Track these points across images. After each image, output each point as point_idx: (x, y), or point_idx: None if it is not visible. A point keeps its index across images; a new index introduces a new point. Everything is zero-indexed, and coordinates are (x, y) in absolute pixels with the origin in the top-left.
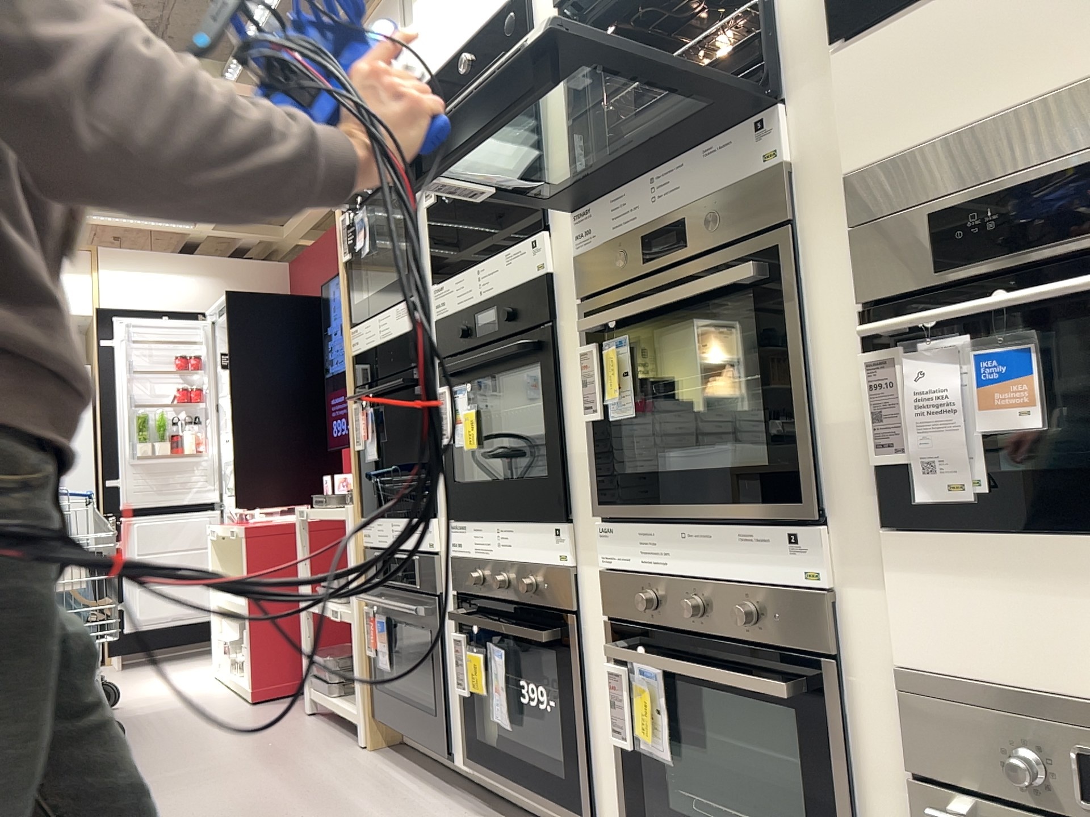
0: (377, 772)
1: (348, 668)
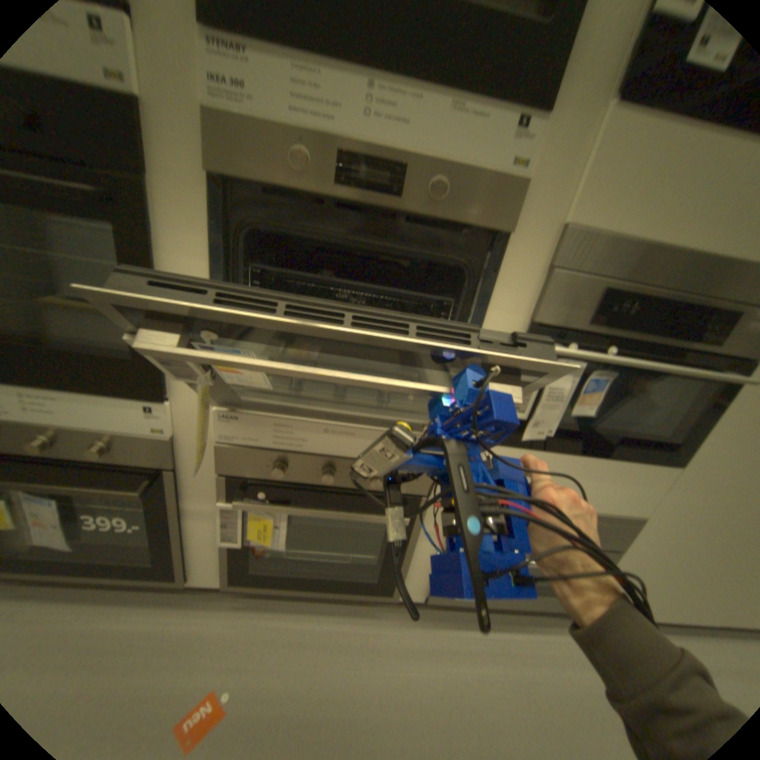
0: None
1: None
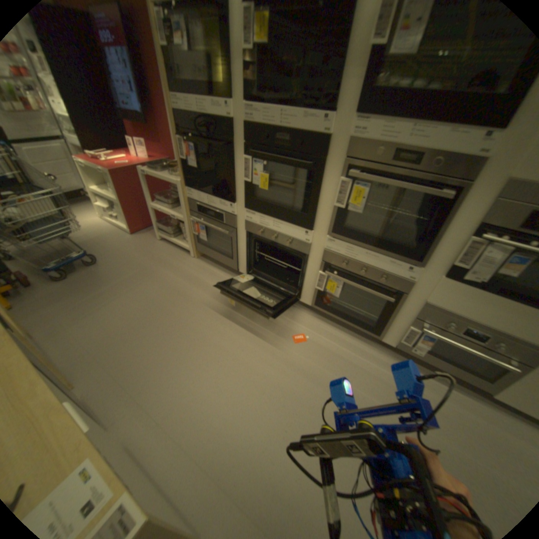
0: (206, 270)
1: (178, 232)
